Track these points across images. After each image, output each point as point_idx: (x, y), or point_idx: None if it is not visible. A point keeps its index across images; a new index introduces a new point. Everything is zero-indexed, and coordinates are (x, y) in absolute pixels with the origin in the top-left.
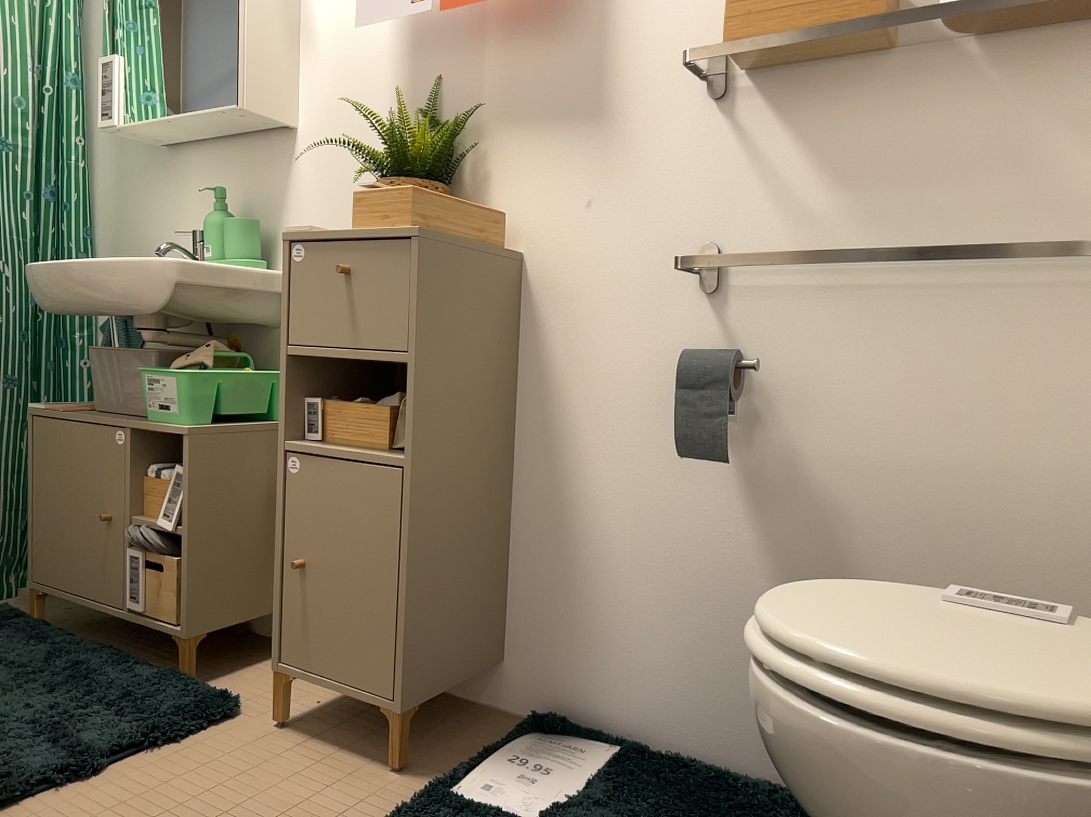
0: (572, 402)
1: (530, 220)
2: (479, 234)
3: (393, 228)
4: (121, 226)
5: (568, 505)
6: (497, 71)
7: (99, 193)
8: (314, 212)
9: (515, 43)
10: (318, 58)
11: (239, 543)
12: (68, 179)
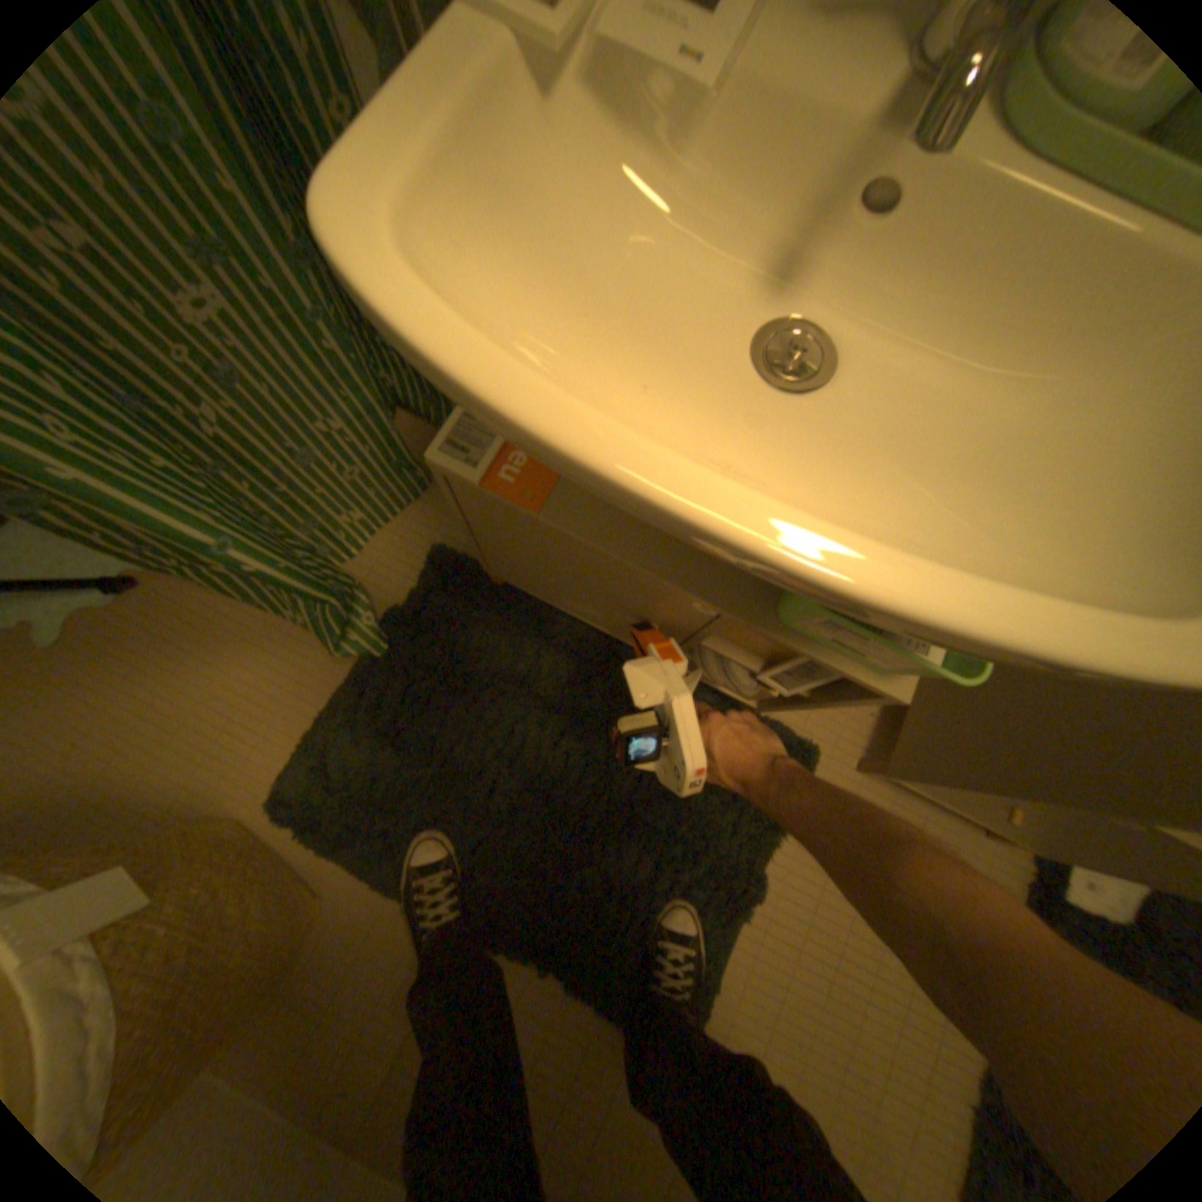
0: None
1: None
2: None
3: None
4: None
5: None
6: None
7: None
8: None
9: None
10: None
11: None
12: None
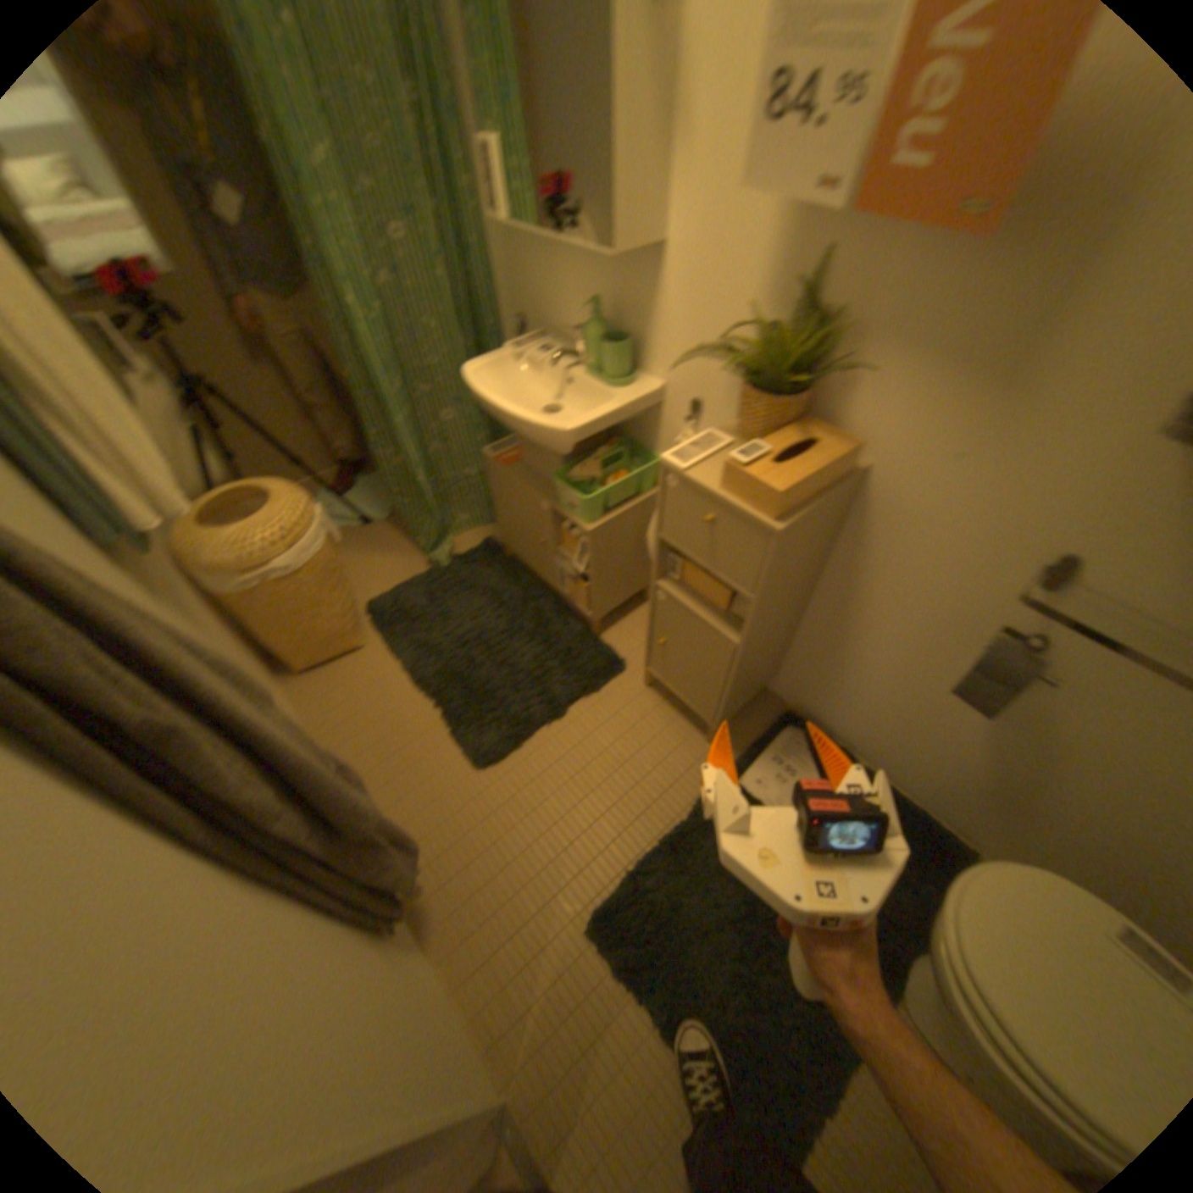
0: (879, 588)
1: (893, 442)
2: (838, 477)
3: (762, 516)
4: (516, 270)
5: (852, 638)
6: (911, 266)
7: (493, 229)
8: (682, 335)
9: (948, 235)
10: (698, 159)
11: (624, 572)
12: (464, 203)
